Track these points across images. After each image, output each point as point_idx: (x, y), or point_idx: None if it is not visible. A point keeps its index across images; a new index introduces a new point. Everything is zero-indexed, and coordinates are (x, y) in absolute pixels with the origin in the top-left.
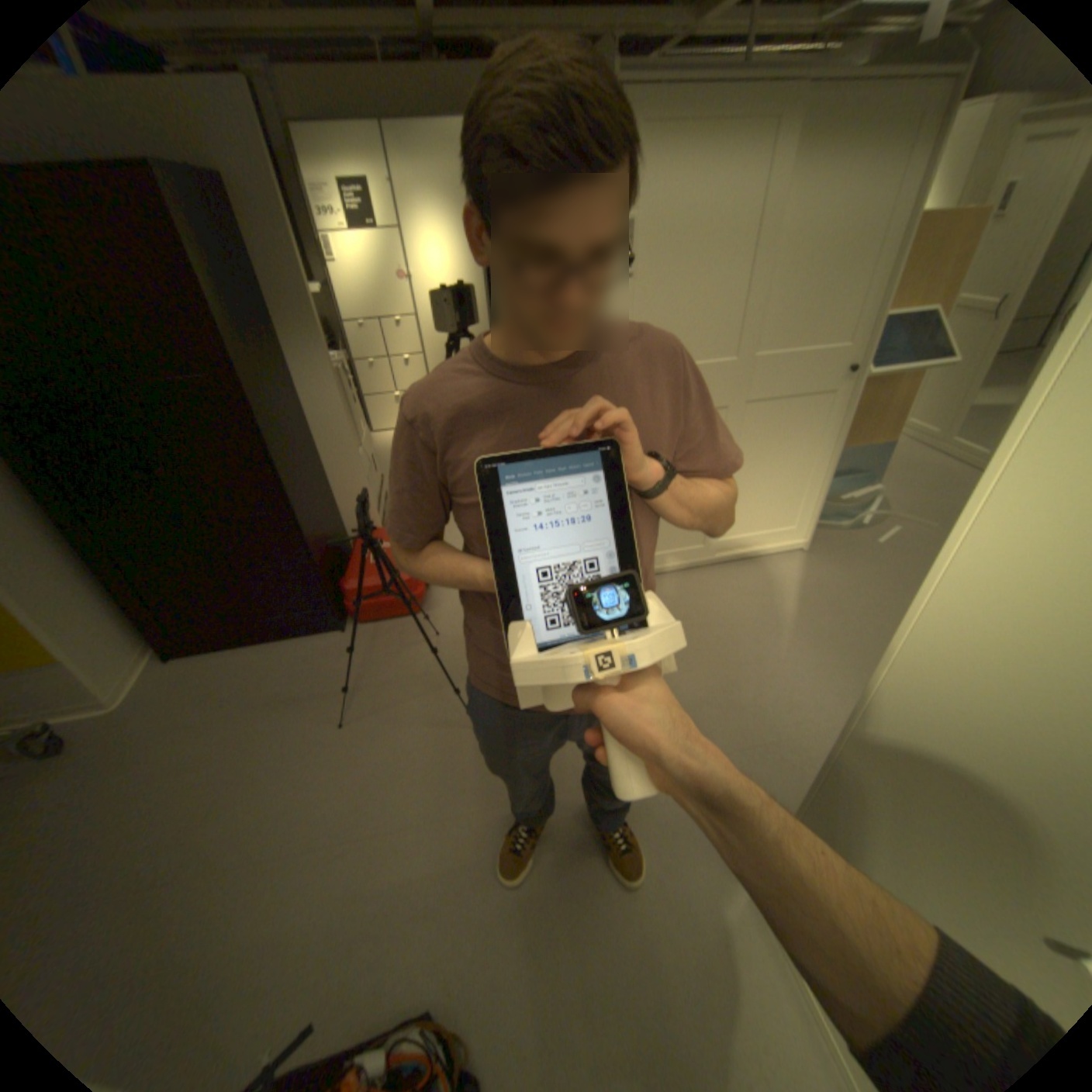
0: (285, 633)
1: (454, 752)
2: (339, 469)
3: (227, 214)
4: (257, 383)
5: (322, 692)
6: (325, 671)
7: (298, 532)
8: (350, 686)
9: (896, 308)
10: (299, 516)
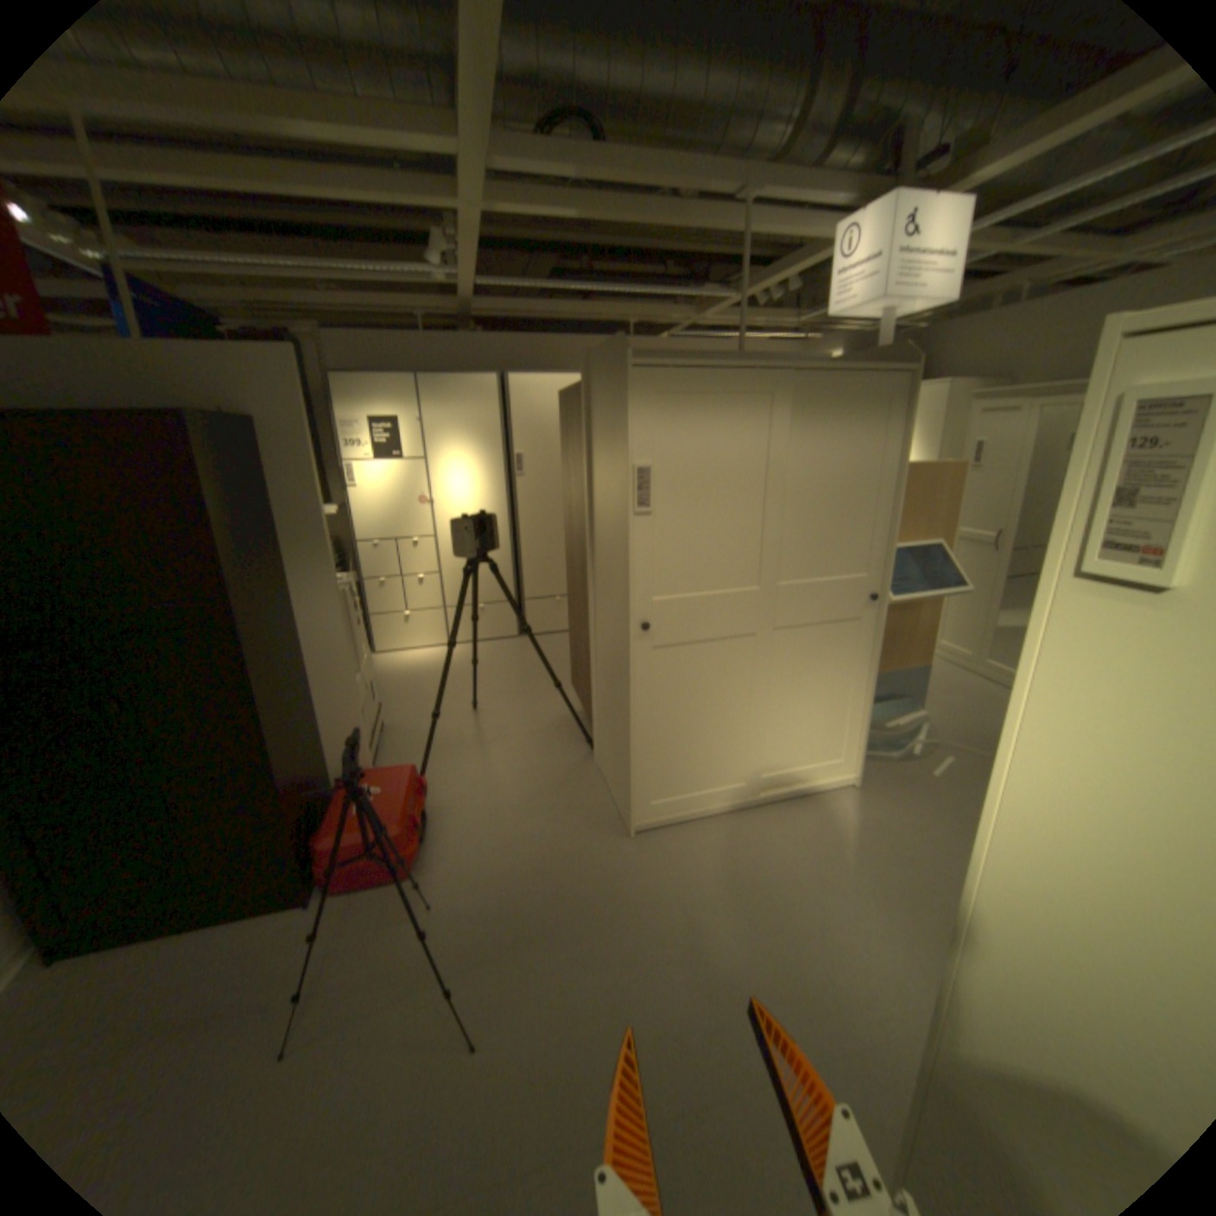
0: (227, 914)
1: (436, 1092)
2: (330, 699)
3: (252, 451)
4: (251, 610)
5: (263, 1002)
6: (272, 969)
7: (268, 777)
8: (302, 990)
9: (903, 542)
10: (273, 758)
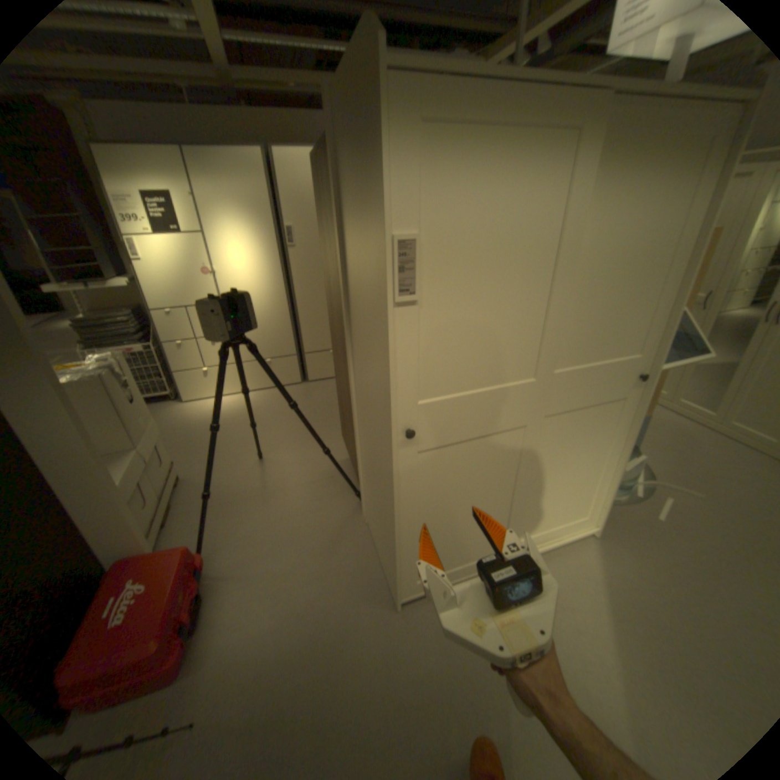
0: None
1: None
2: (81, 499)
3: None
4: None
5: None
6: None
7: None
8: None
9: None
10: None
